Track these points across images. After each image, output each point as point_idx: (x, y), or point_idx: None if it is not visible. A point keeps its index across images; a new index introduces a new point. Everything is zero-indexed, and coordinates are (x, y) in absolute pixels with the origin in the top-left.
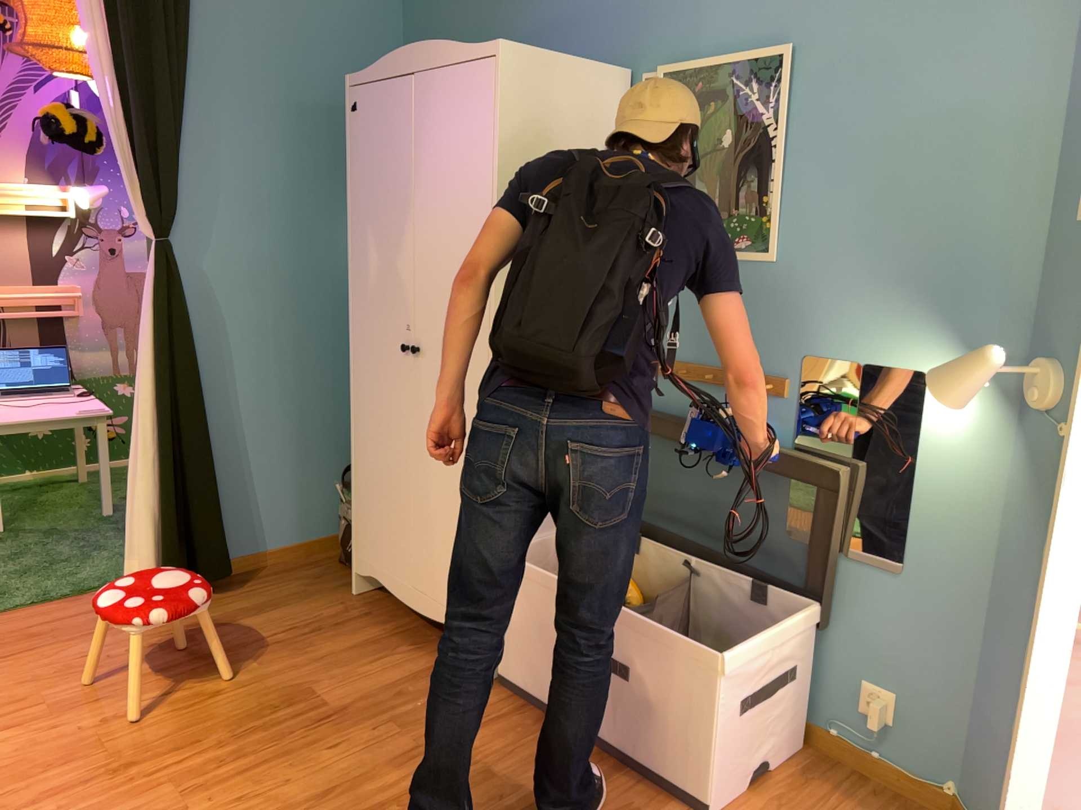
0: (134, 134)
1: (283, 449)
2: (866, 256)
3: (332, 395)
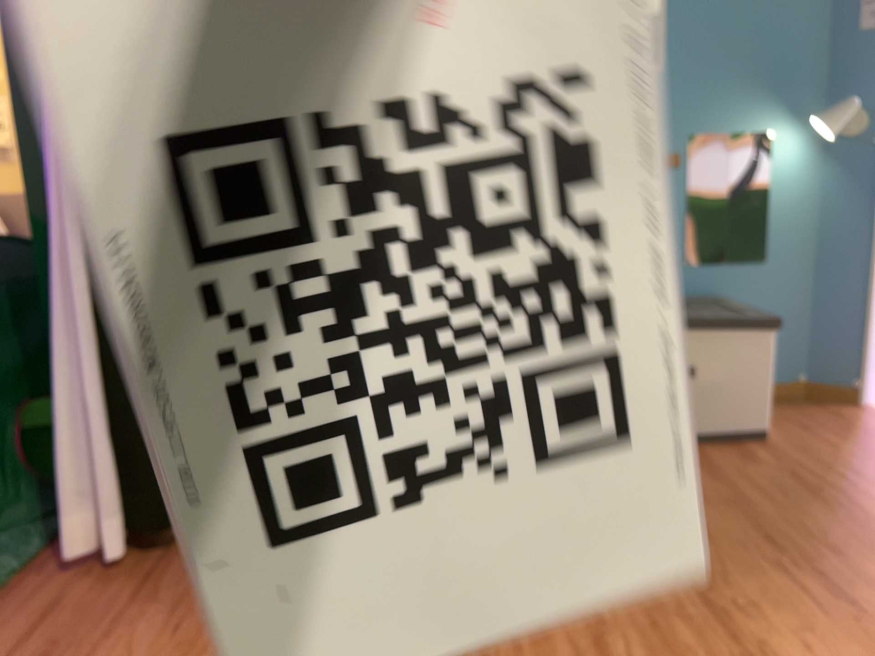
0: None
1: None
2: (729, 61)
3: None
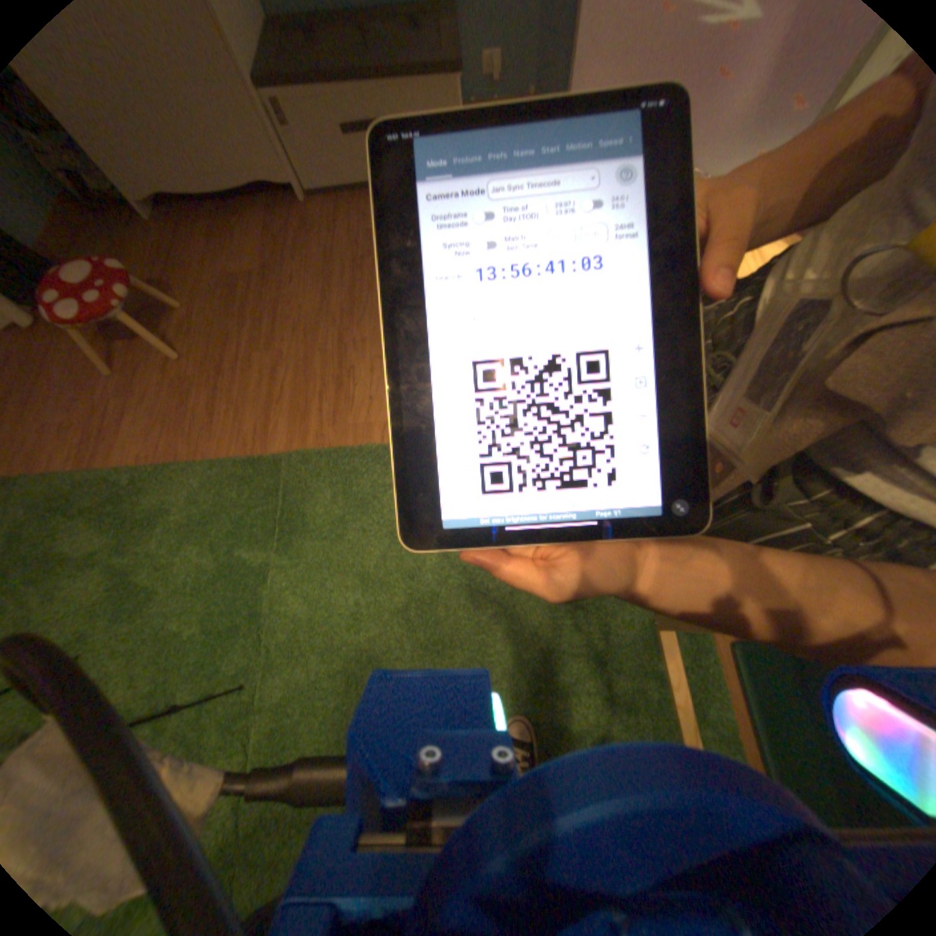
0: None
1: None
2: None
3: None
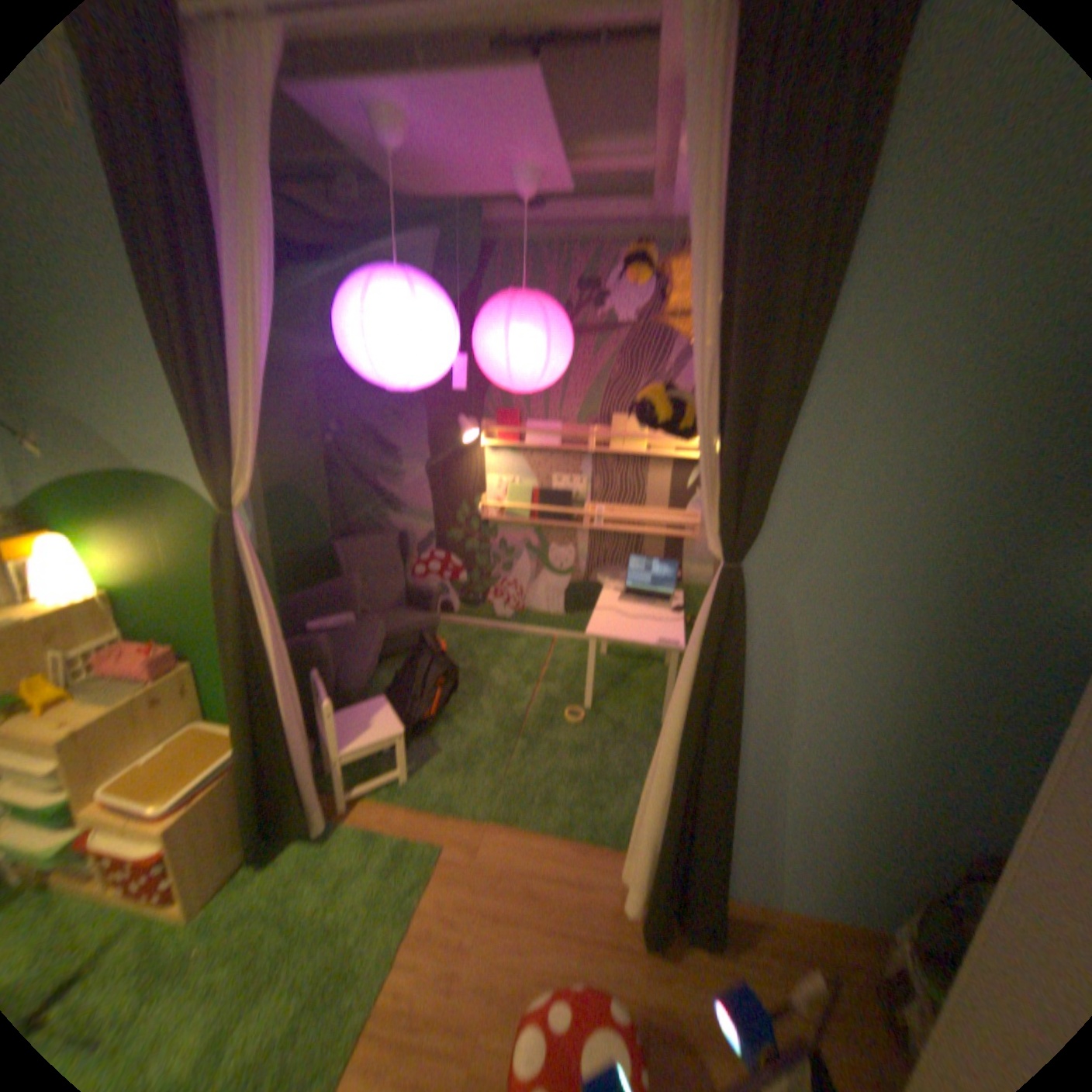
0: (726, 425)
1: (841, 825)
2: None
3: (939, 784)
